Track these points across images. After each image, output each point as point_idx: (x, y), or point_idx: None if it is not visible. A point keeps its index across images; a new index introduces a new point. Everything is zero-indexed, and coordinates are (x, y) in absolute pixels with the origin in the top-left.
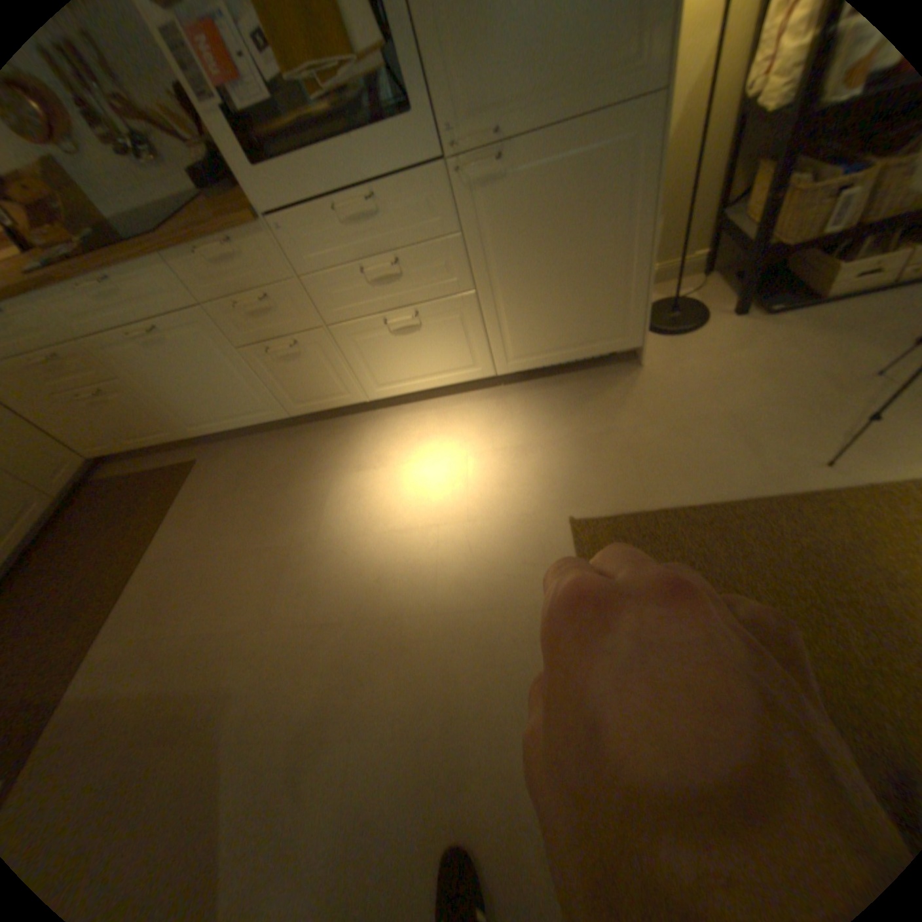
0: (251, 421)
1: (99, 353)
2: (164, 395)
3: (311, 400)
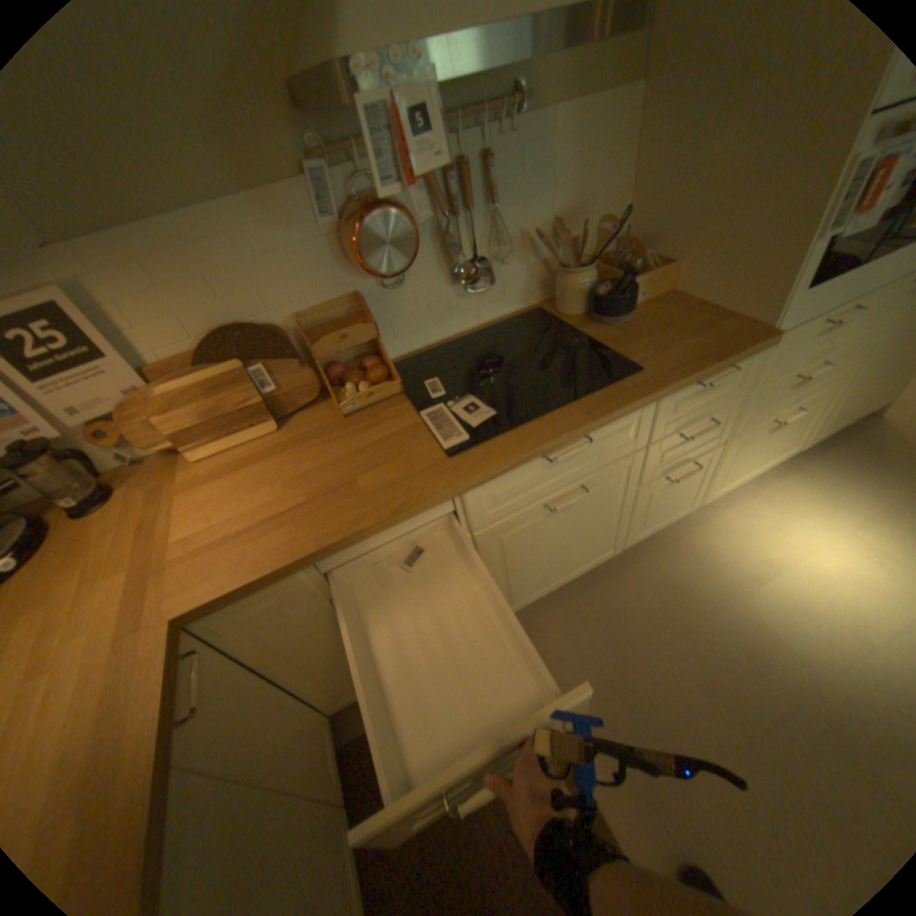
0: (582, 571)
1: (487, 542)
2: (517, 572)
3: (656, 523)
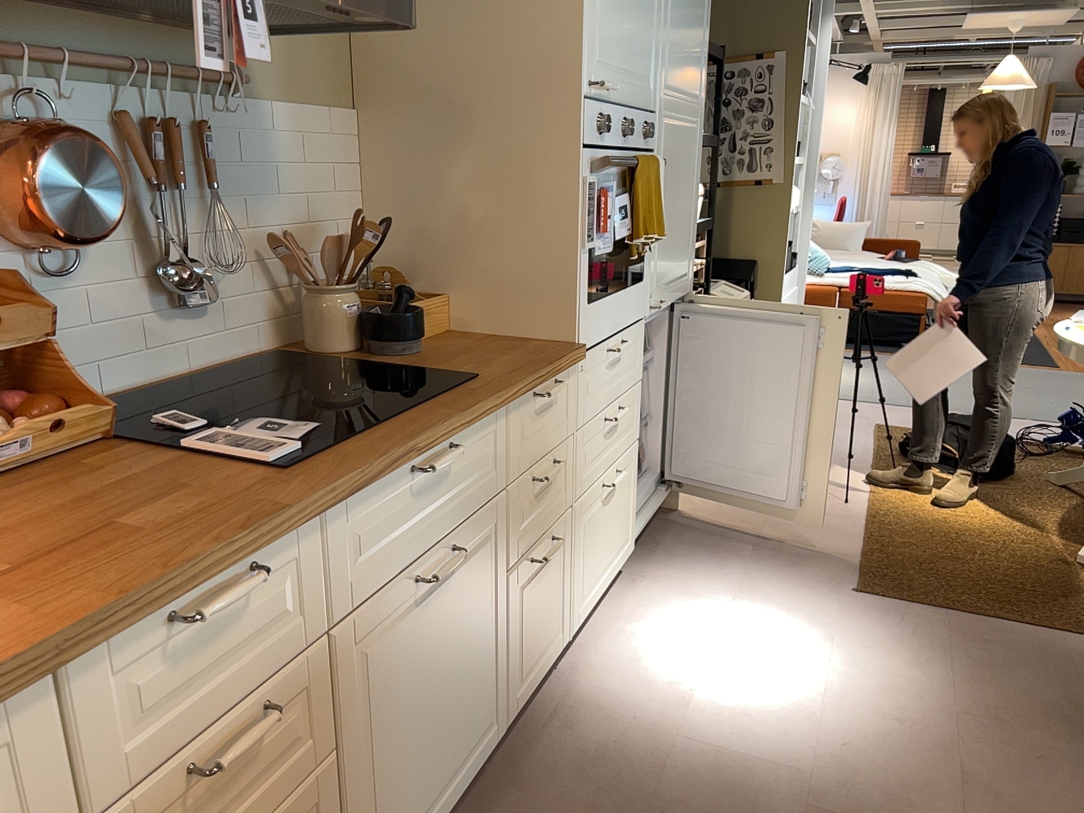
0: (463, 778)
1: (344, 663)
2: (383, 766)
3: (532, 664)
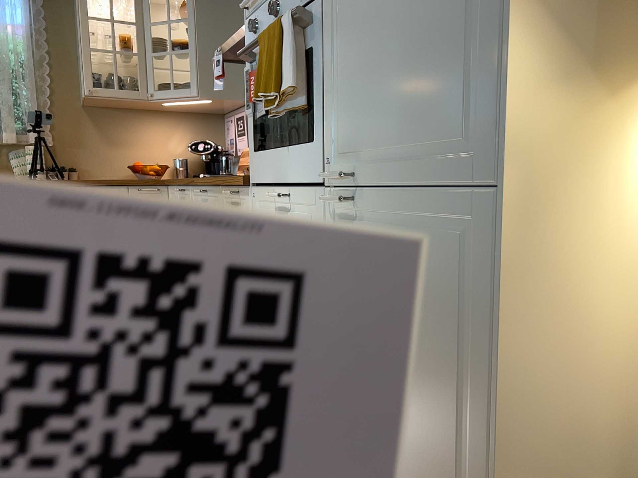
0: None
1: None
2: None
3: None
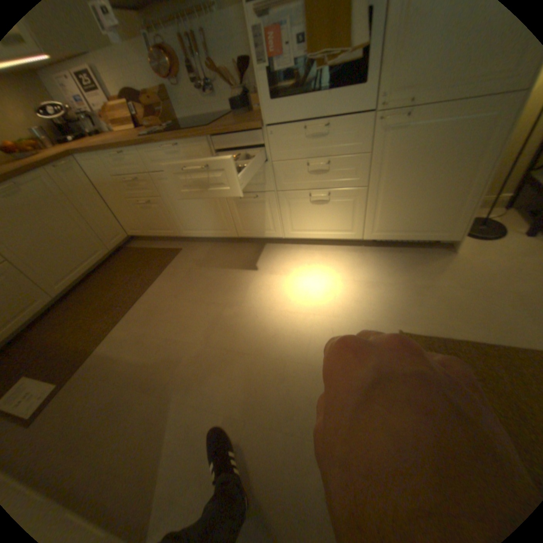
0: (217, 234)
1: (157, 181)
2: (179, 209)
3: (253, 229)
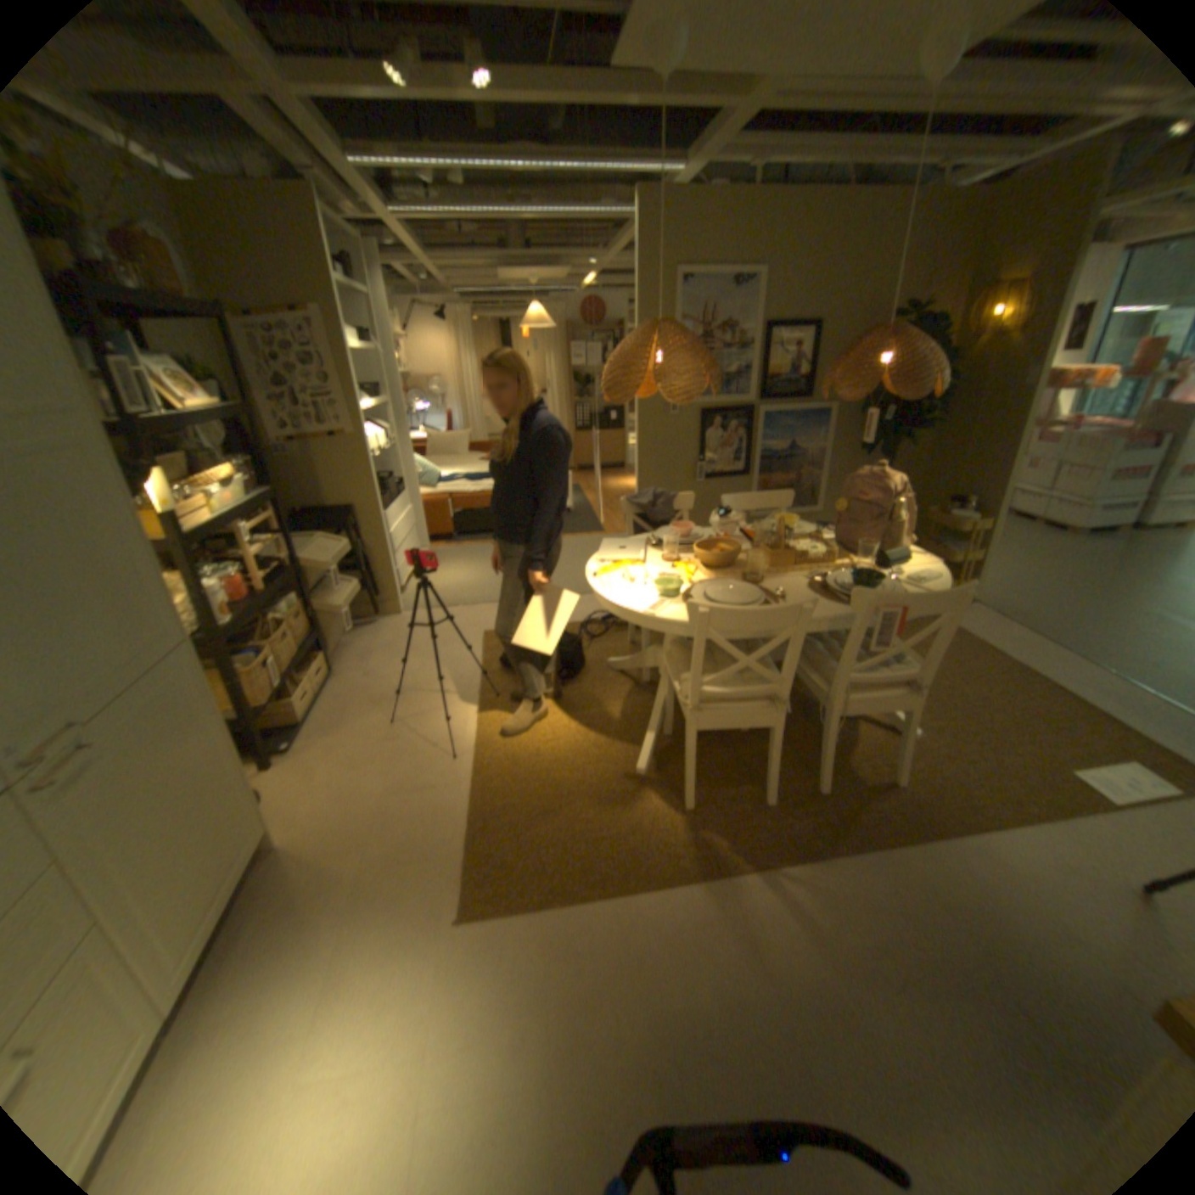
0: None
1: None
2: None
3: None
